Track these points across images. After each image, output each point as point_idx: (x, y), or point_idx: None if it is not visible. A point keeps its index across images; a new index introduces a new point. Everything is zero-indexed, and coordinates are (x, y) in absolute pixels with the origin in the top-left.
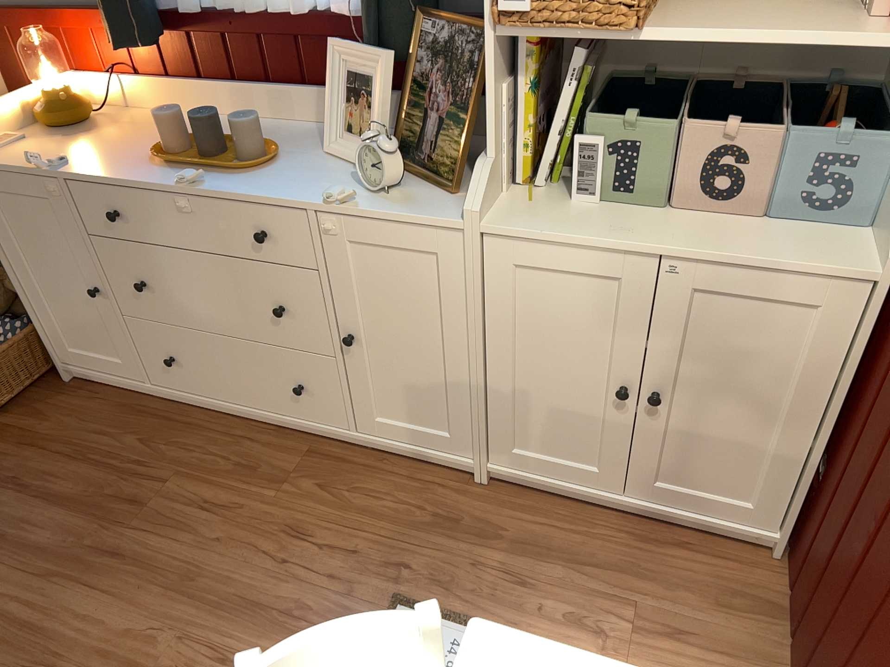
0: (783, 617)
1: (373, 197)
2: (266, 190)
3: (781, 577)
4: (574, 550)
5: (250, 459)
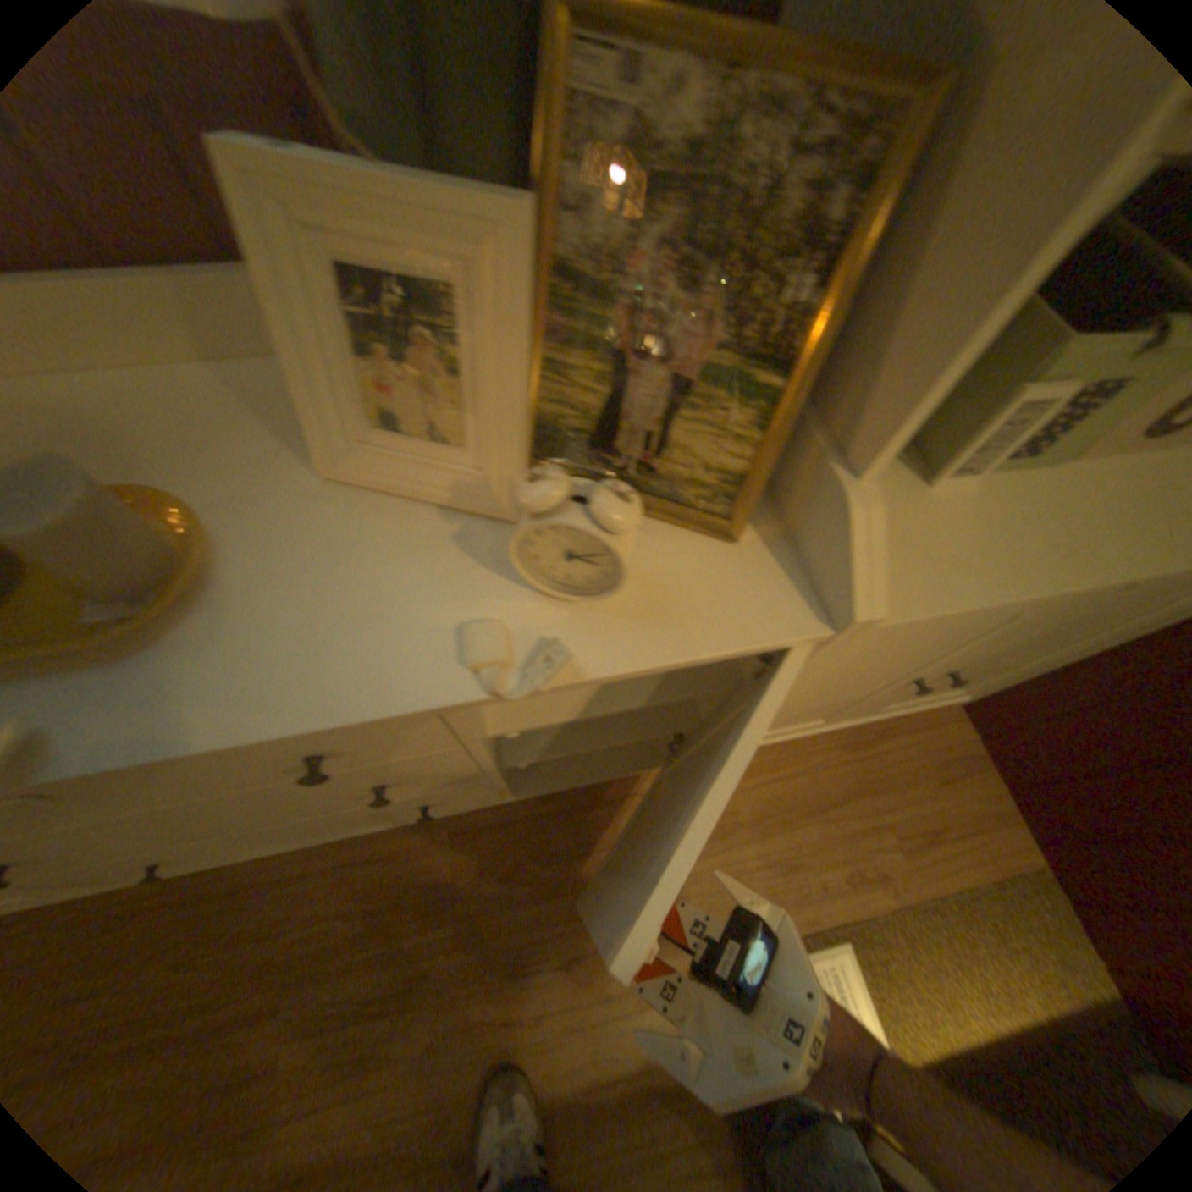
0: (998, 775)
1: (585, 618)
2: (268, 694)
3: (974, 731)
4: (814, 805)
5: (377, 907)
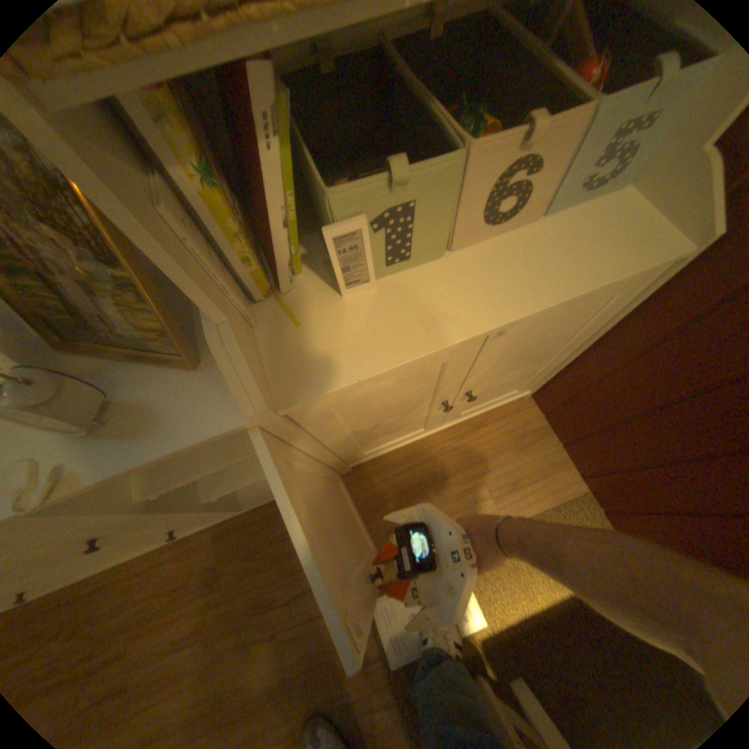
0: (555, 437)
1: (81, 447)
2: None
3: (539, 412)
4: (434, 479)
5: (173, 587)
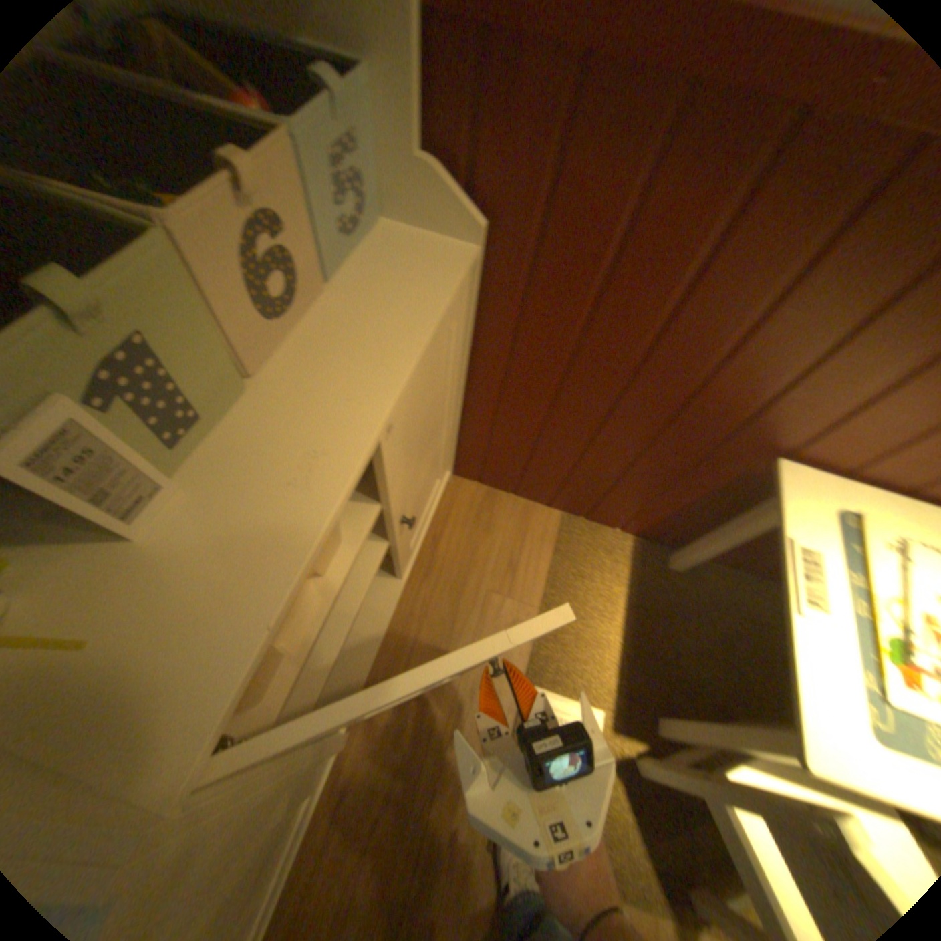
0: (501, 492)
1: None
2: None
3: (470, 481)
4: (442, 637)
5: None
